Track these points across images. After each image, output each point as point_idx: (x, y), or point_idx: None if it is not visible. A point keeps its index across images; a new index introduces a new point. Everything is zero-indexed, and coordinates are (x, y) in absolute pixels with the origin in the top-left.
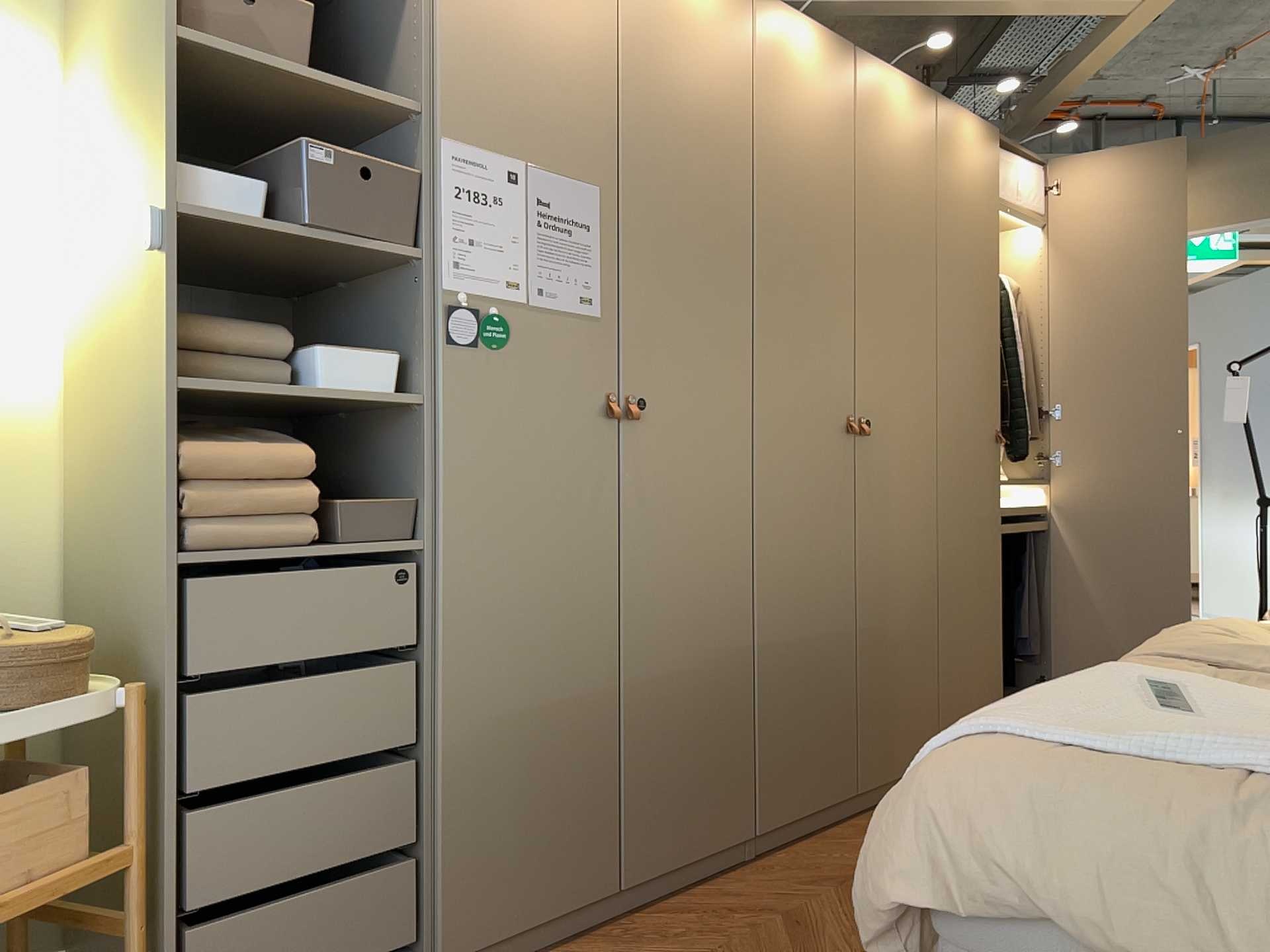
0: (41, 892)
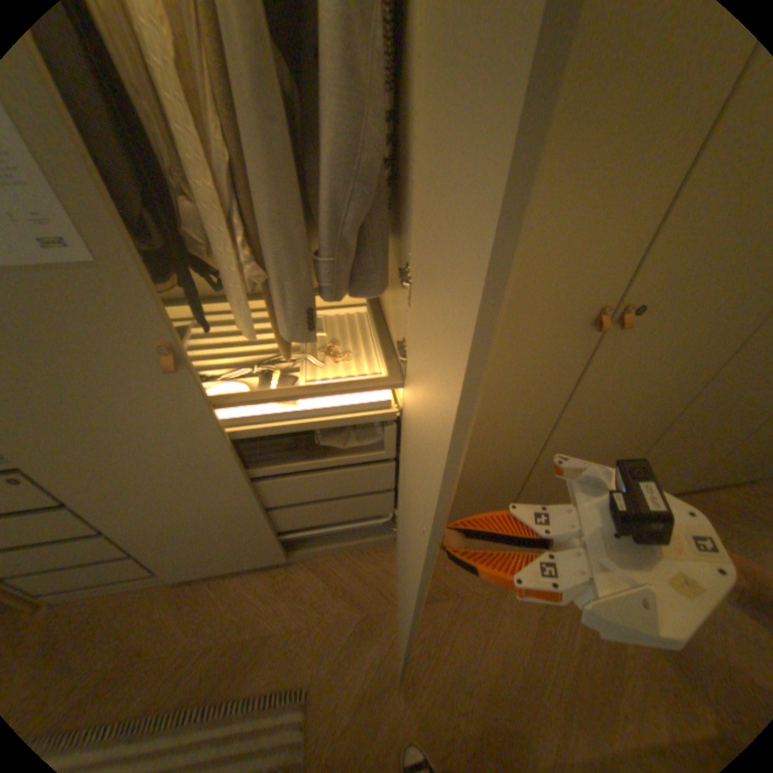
0: None
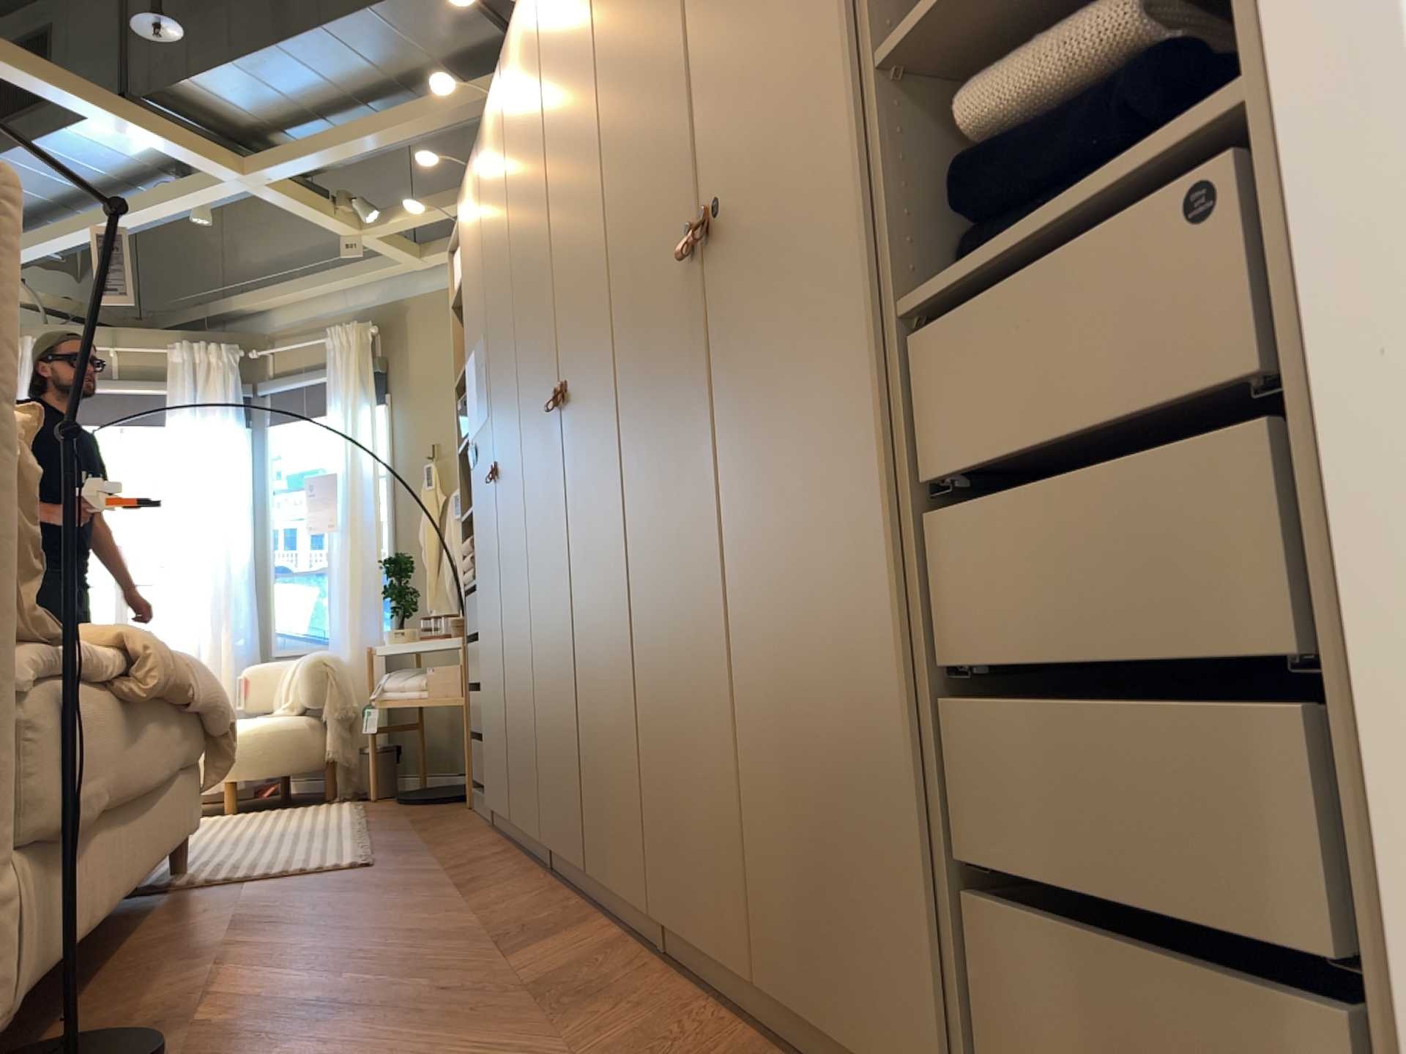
0: (451, 696)
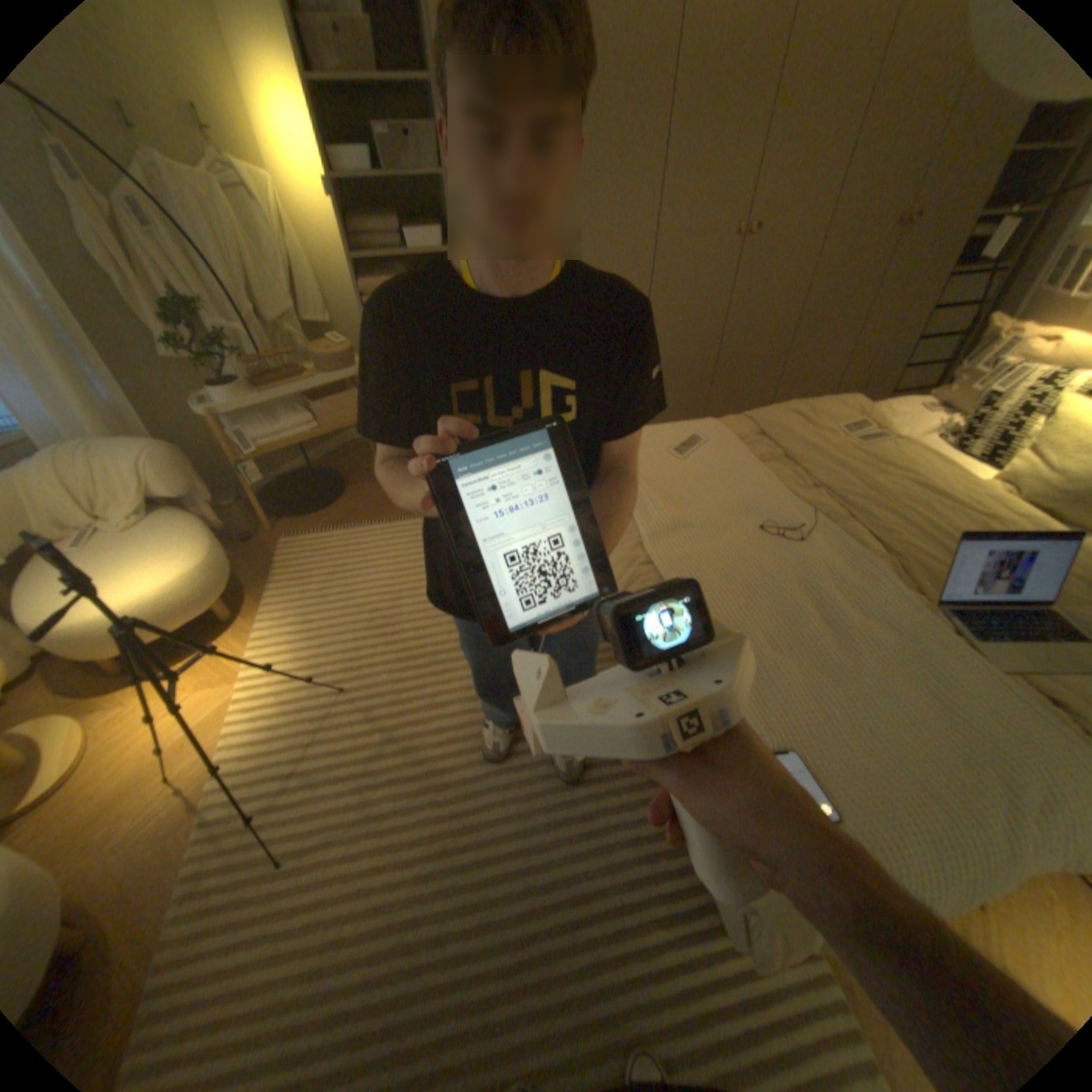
0: (349, 423)
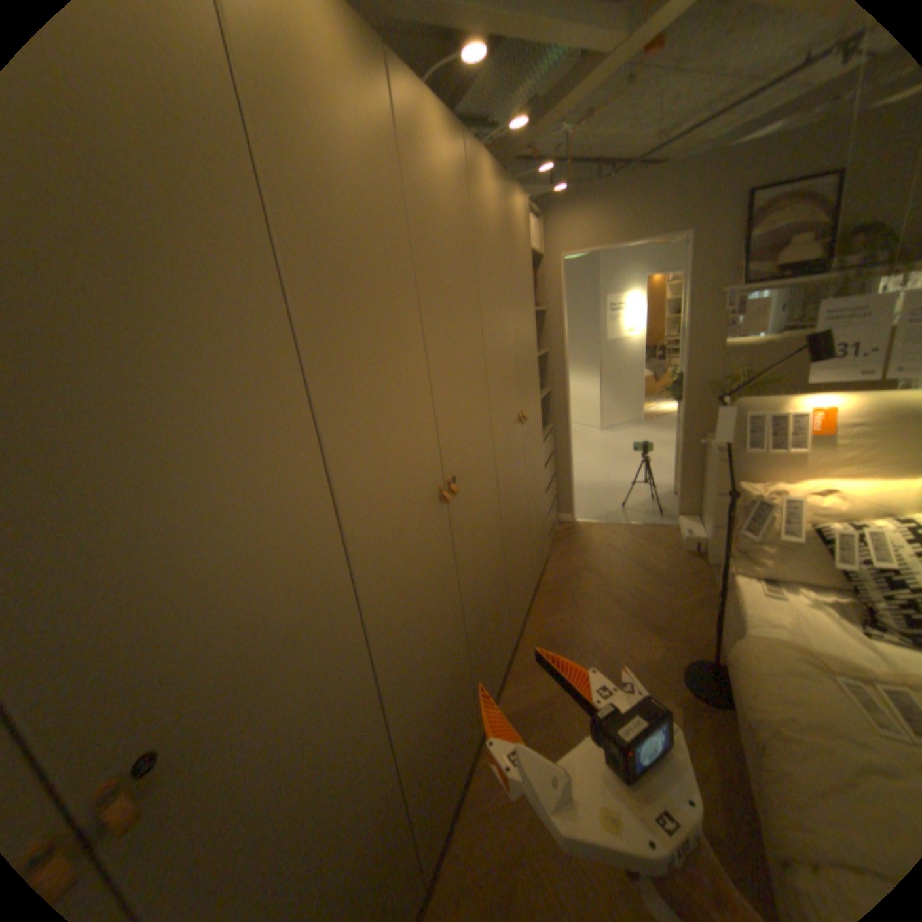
0: None
